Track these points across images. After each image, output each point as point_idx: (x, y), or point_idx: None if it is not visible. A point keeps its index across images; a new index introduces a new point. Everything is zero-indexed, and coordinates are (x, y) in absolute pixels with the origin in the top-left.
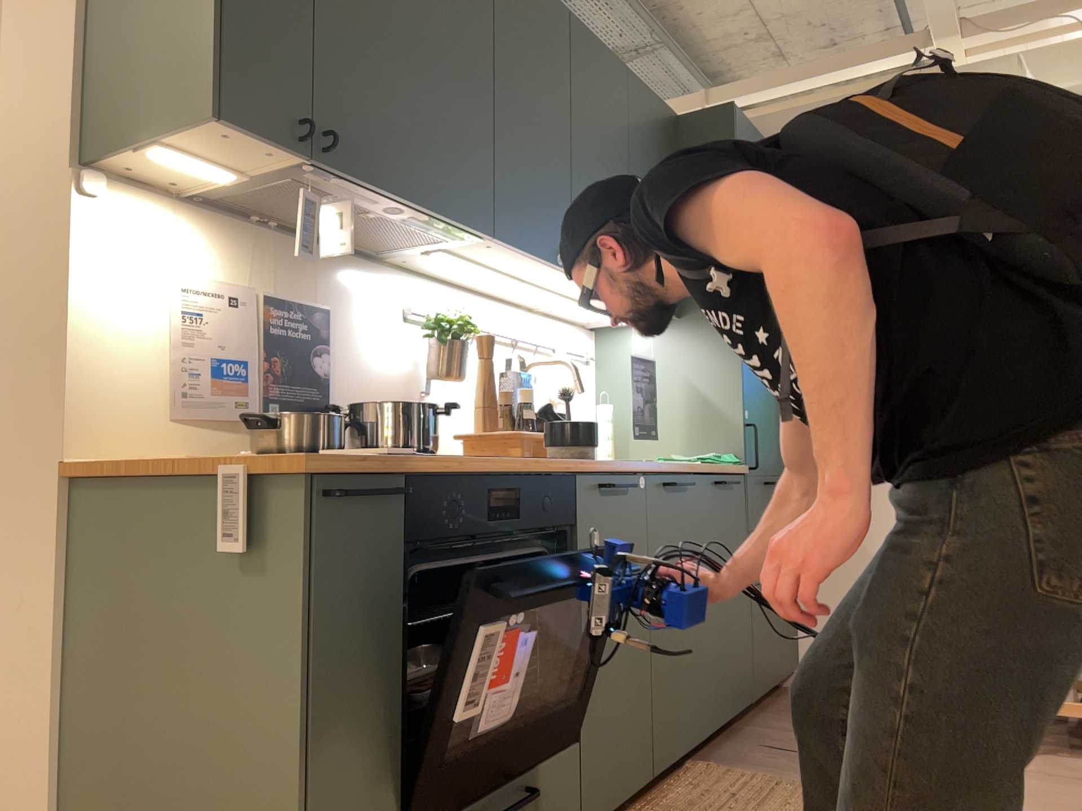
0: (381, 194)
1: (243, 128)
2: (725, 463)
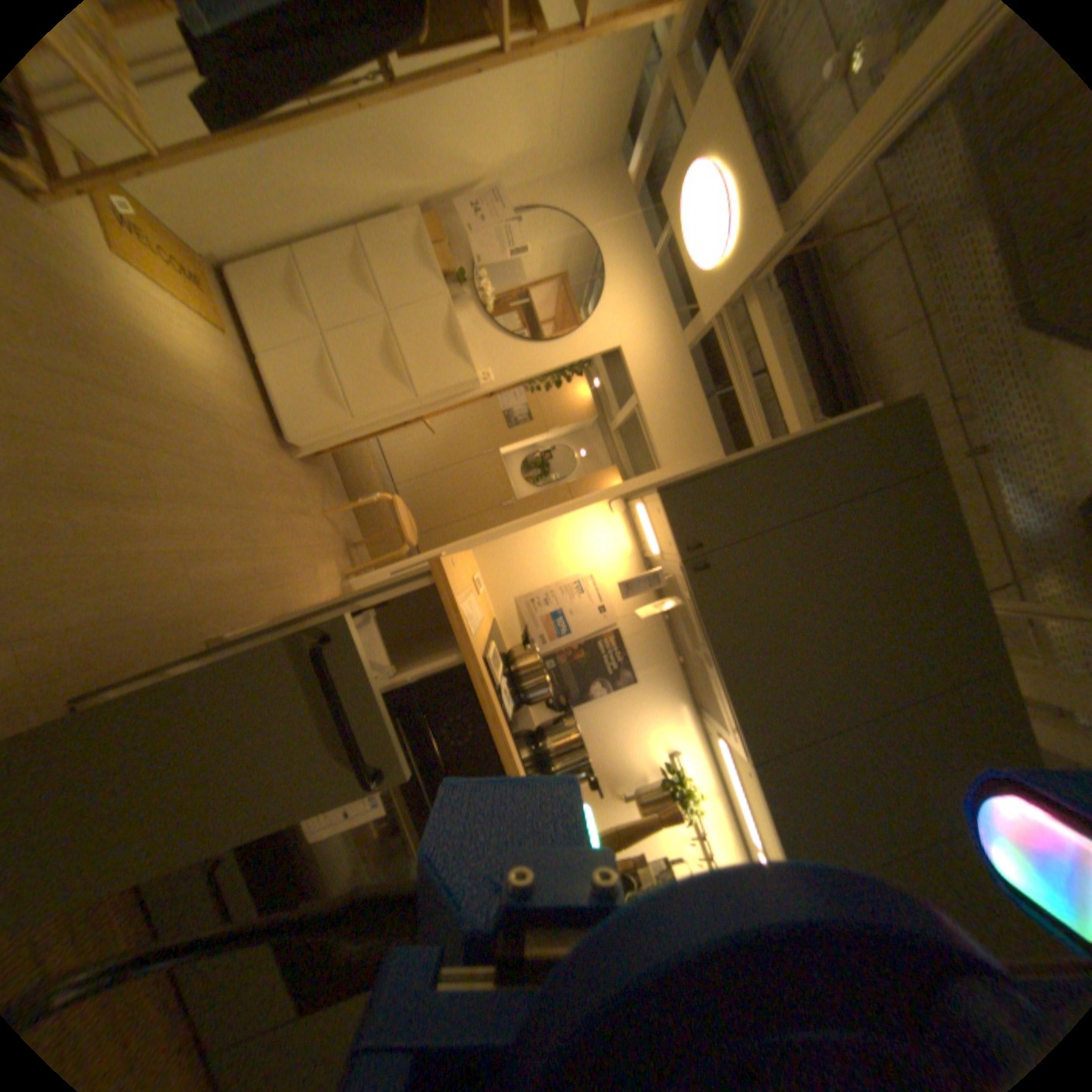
0: (703, 631)
1: (665, 507)
2: None
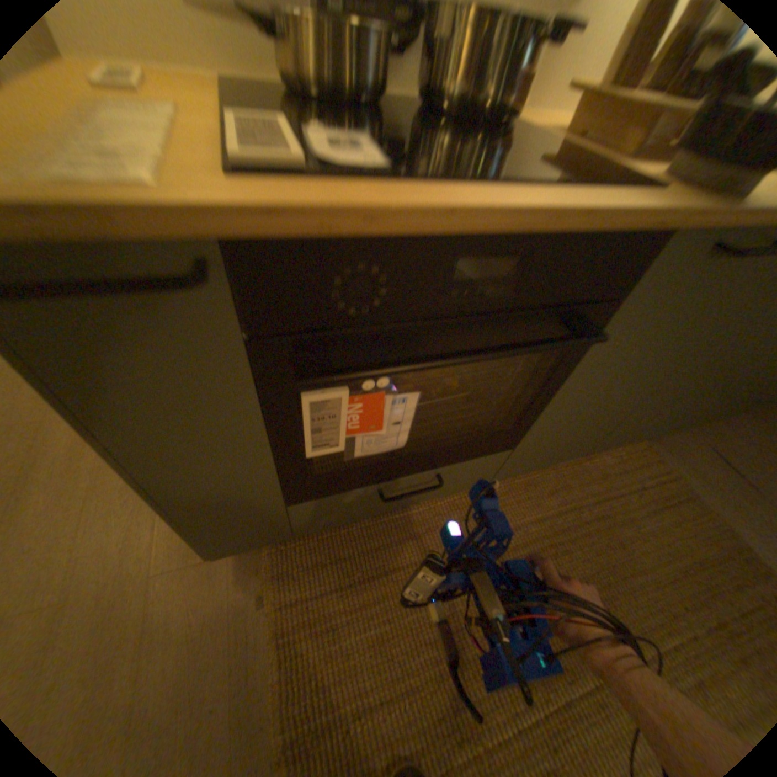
0: None
1: None
2: None
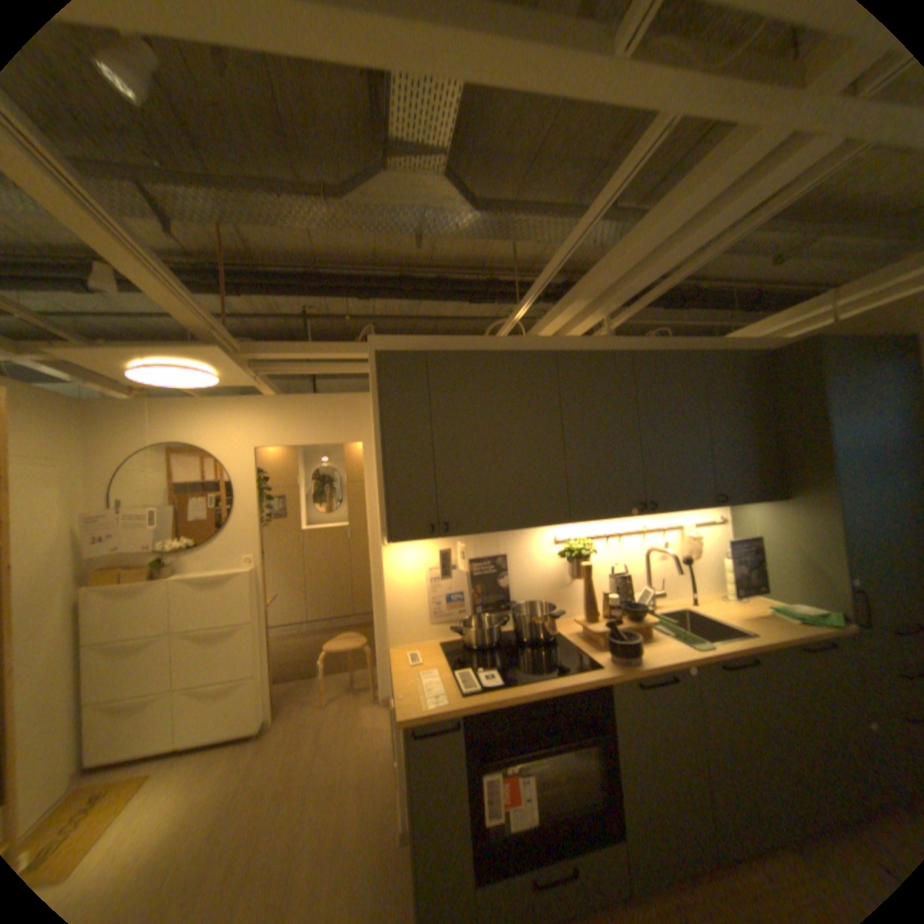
0: (486, 533)
1: (403, 540)
2: (823, 626)
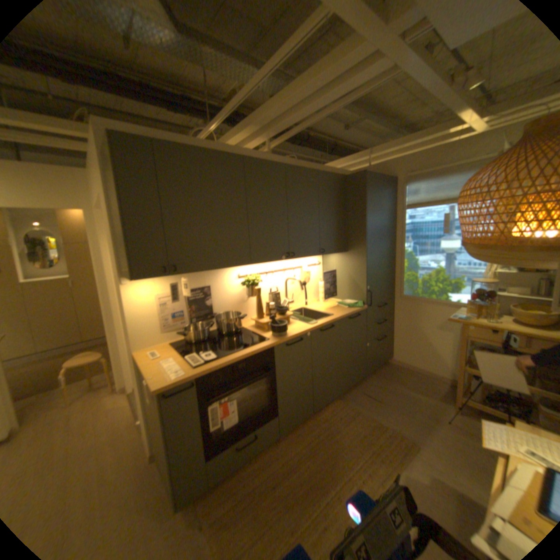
0: (202, 271)
1: (143, 277)
2: (356, 307)
